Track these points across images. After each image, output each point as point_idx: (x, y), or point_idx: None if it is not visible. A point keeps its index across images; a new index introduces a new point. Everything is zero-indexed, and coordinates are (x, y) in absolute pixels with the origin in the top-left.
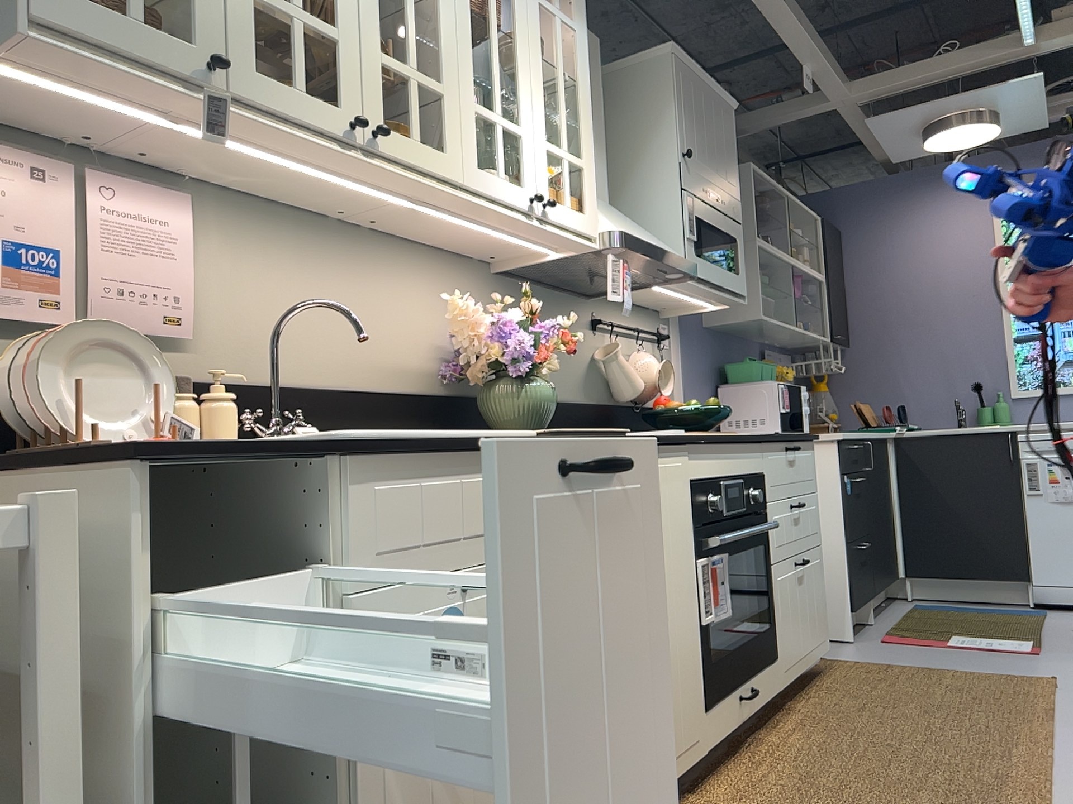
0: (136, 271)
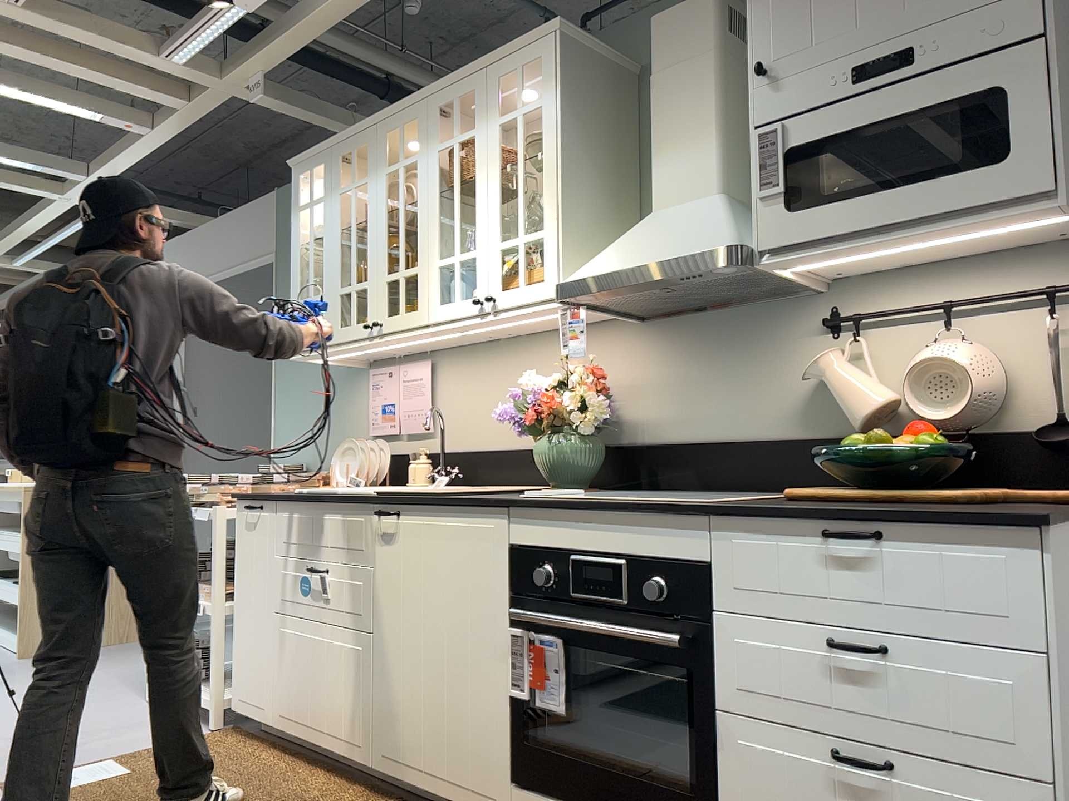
0: (411, 404)
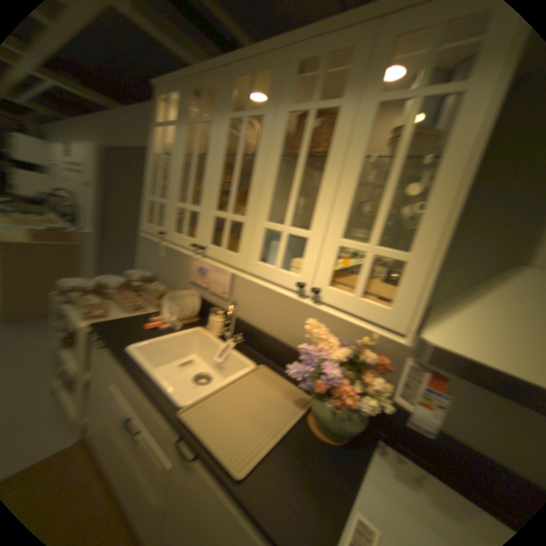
0: (221, 277)
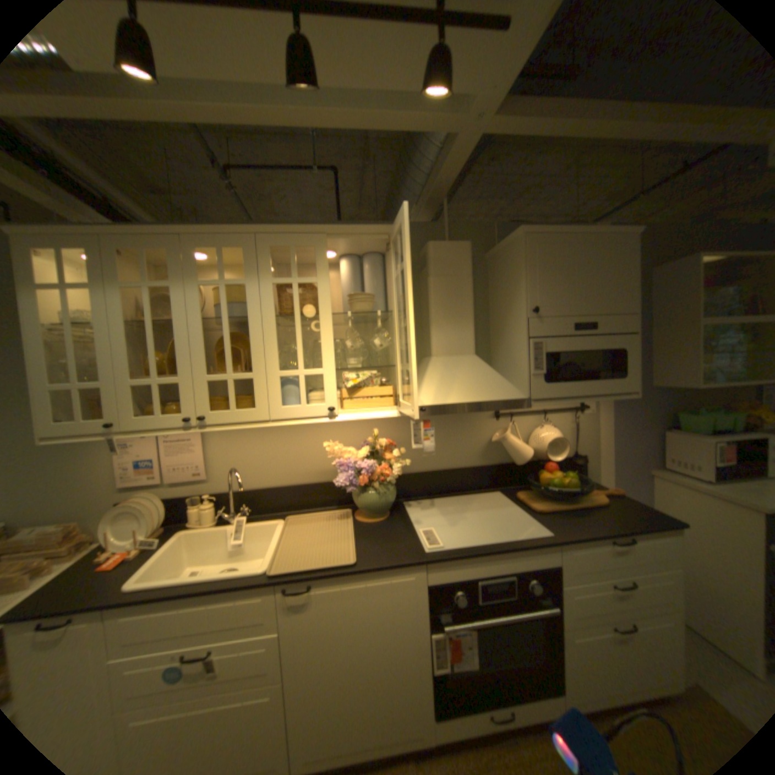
0: (178, 461)
